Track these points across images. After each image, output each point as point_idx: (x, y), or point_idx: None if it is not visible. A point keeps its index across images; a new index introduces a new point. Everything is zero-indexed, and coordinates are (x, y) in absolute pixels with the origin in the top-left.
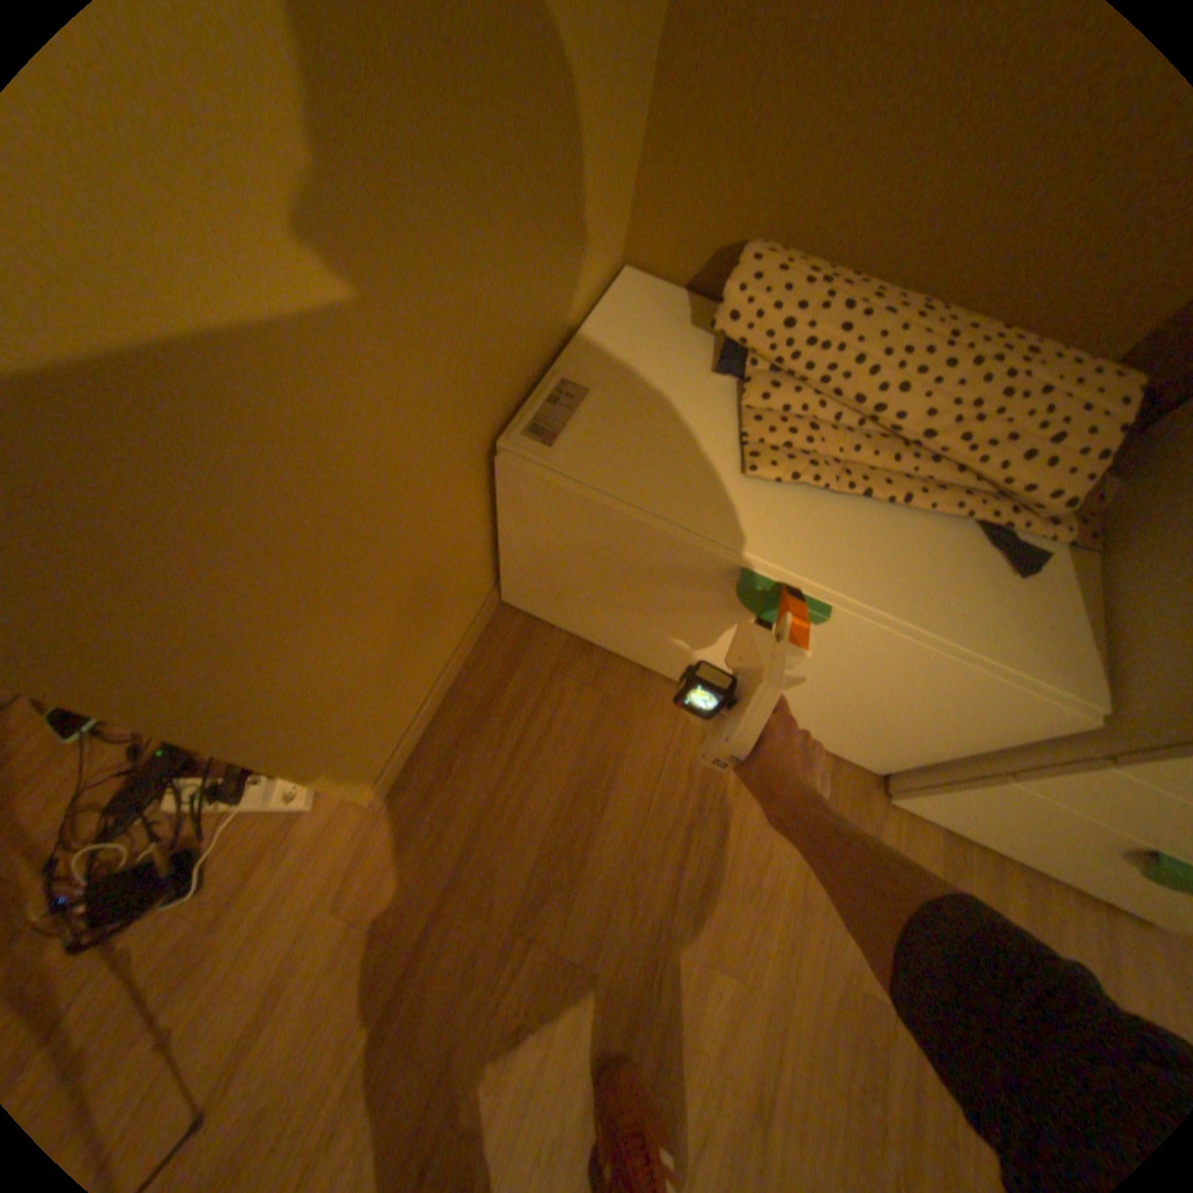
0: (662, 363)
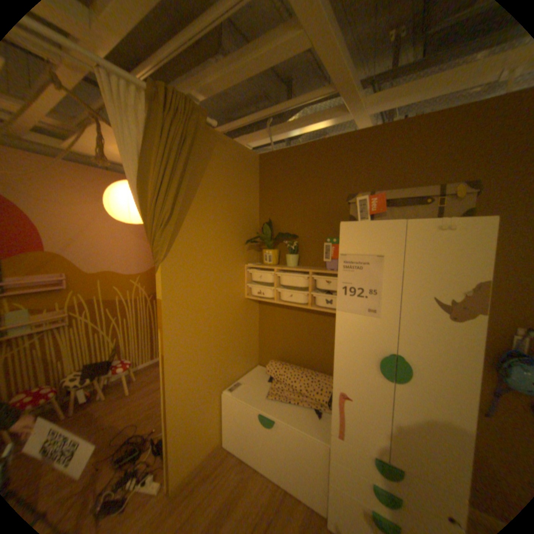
0: (258, 381)
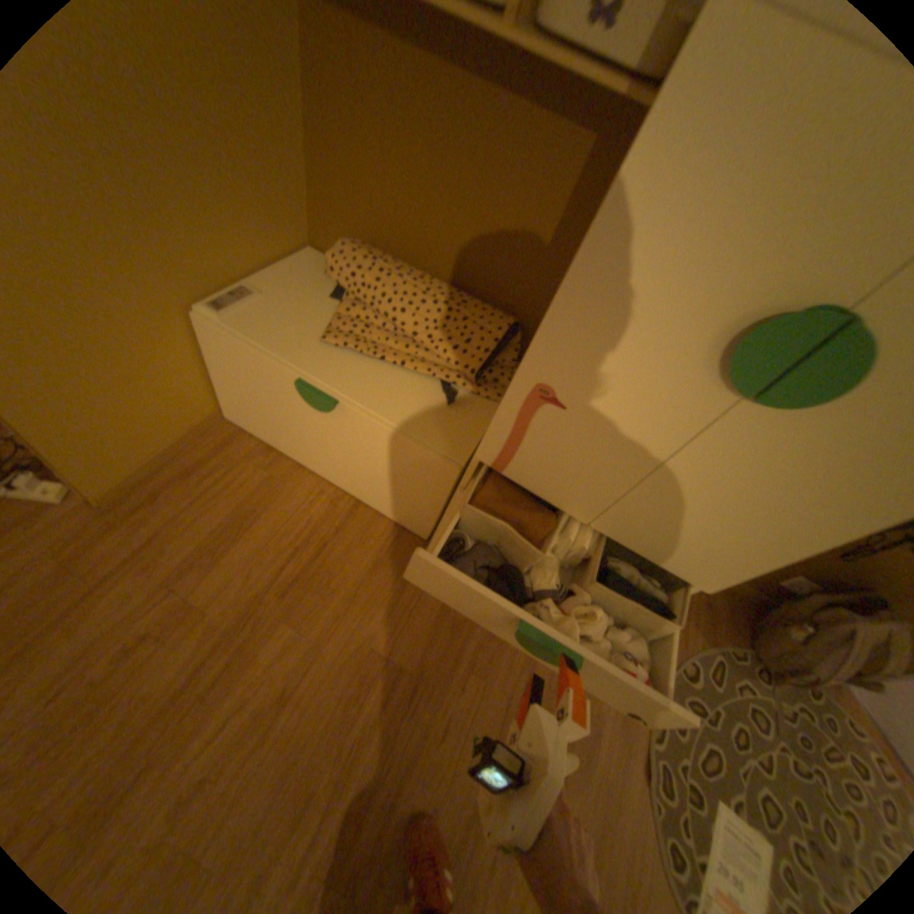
0: (304, 290)
